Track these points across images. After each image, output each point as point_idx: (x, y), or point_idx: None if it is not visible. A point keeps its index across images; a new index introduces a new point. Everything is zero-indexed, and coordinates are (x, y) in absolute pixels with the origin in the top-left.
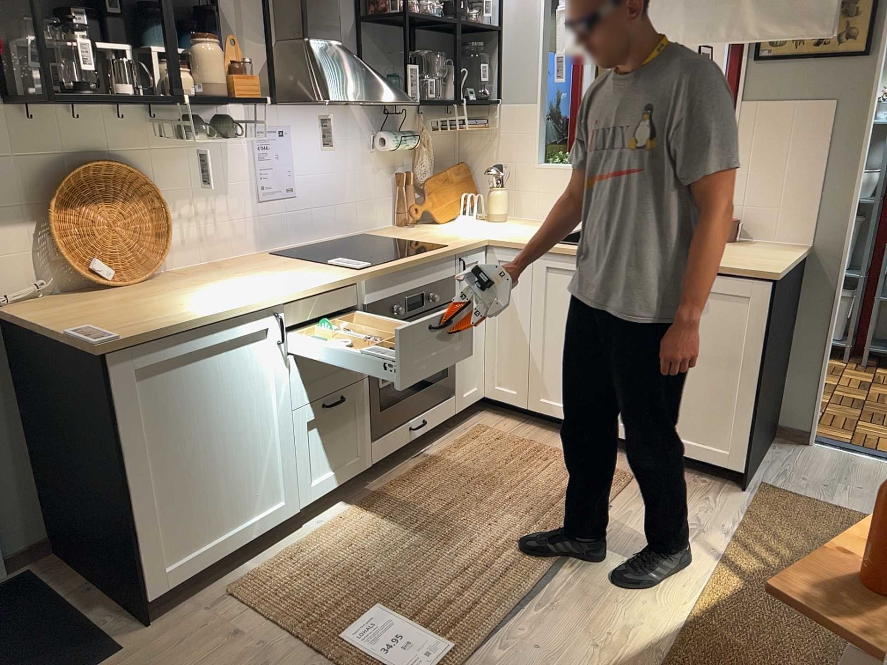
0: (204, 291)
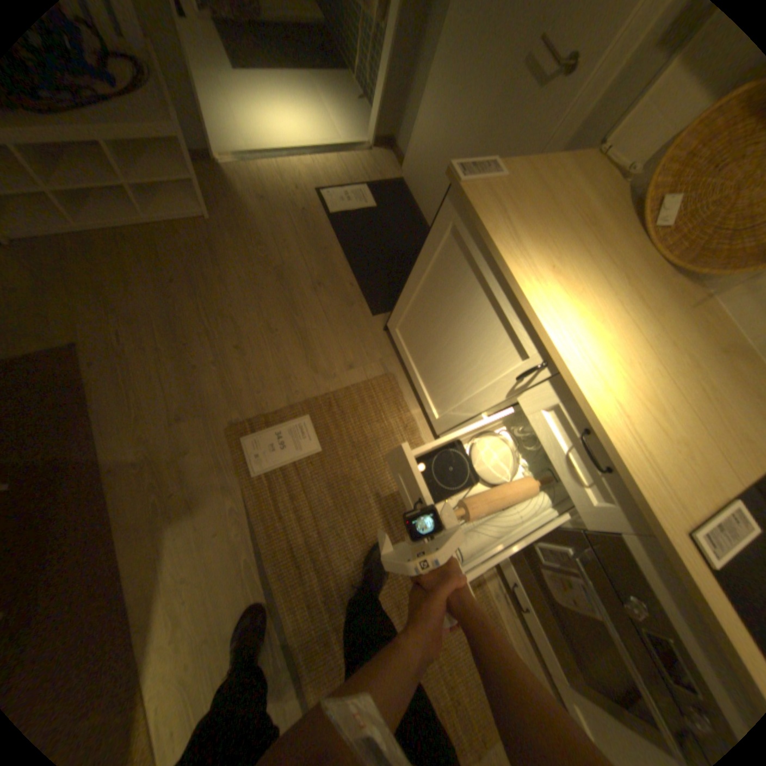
0: (614, 298)
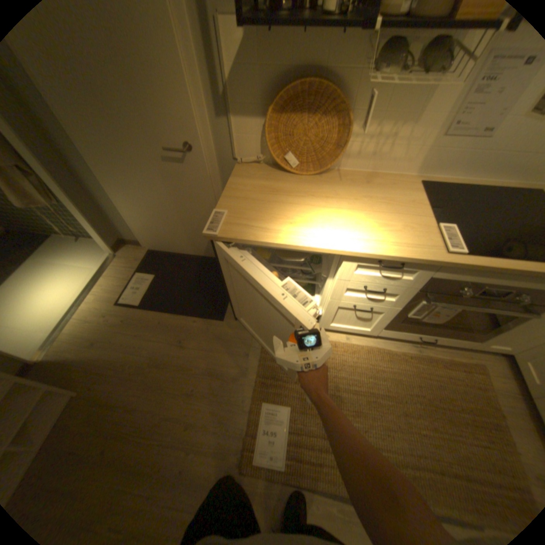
0: (320, 207)
